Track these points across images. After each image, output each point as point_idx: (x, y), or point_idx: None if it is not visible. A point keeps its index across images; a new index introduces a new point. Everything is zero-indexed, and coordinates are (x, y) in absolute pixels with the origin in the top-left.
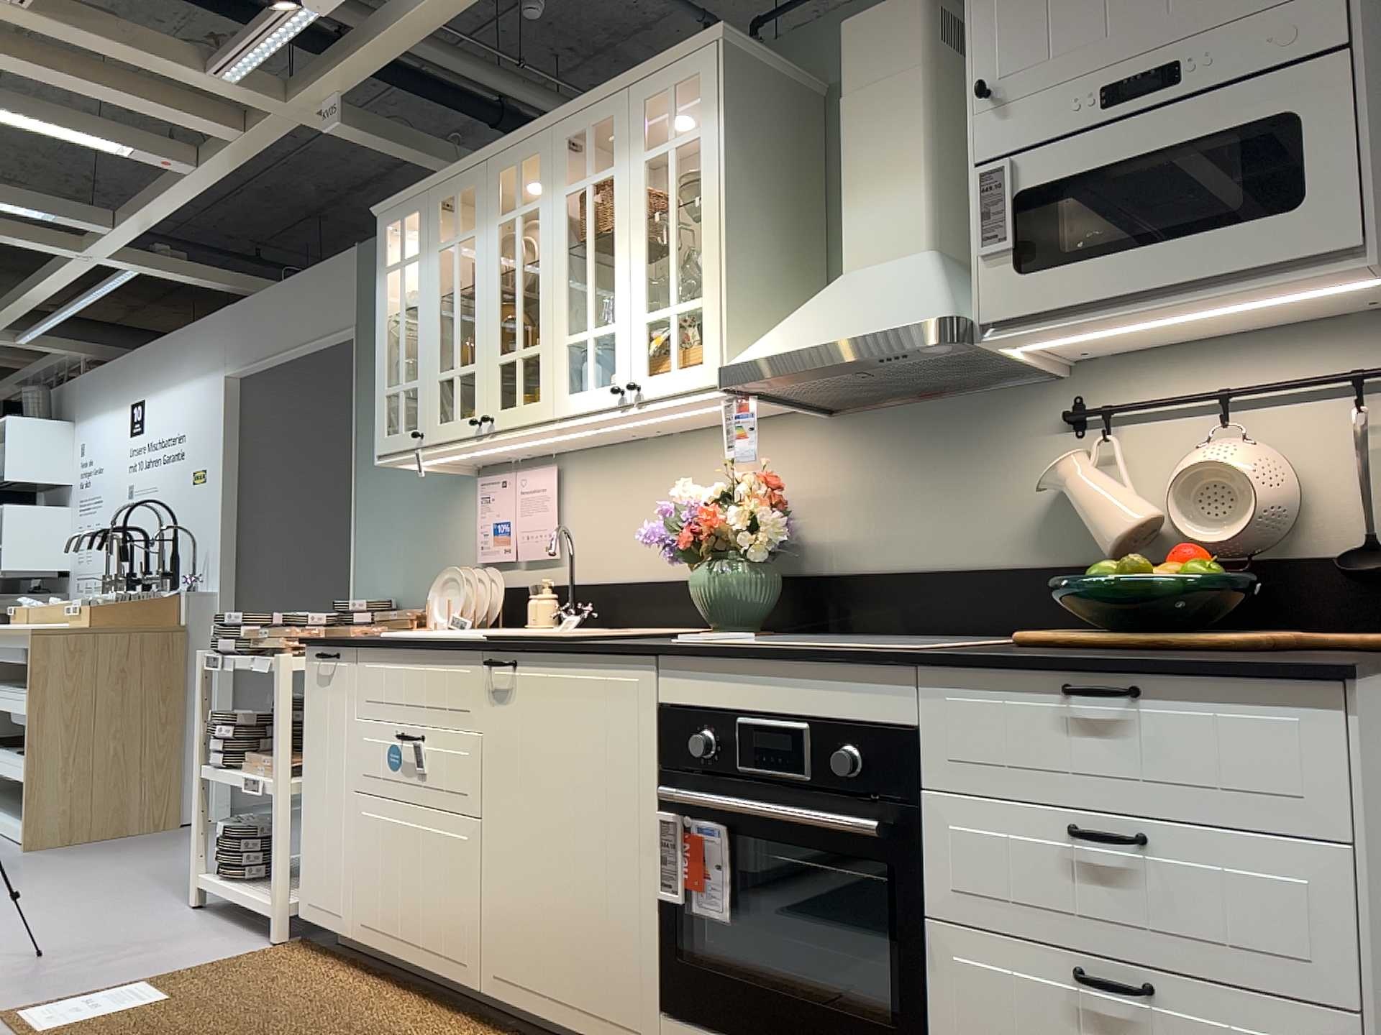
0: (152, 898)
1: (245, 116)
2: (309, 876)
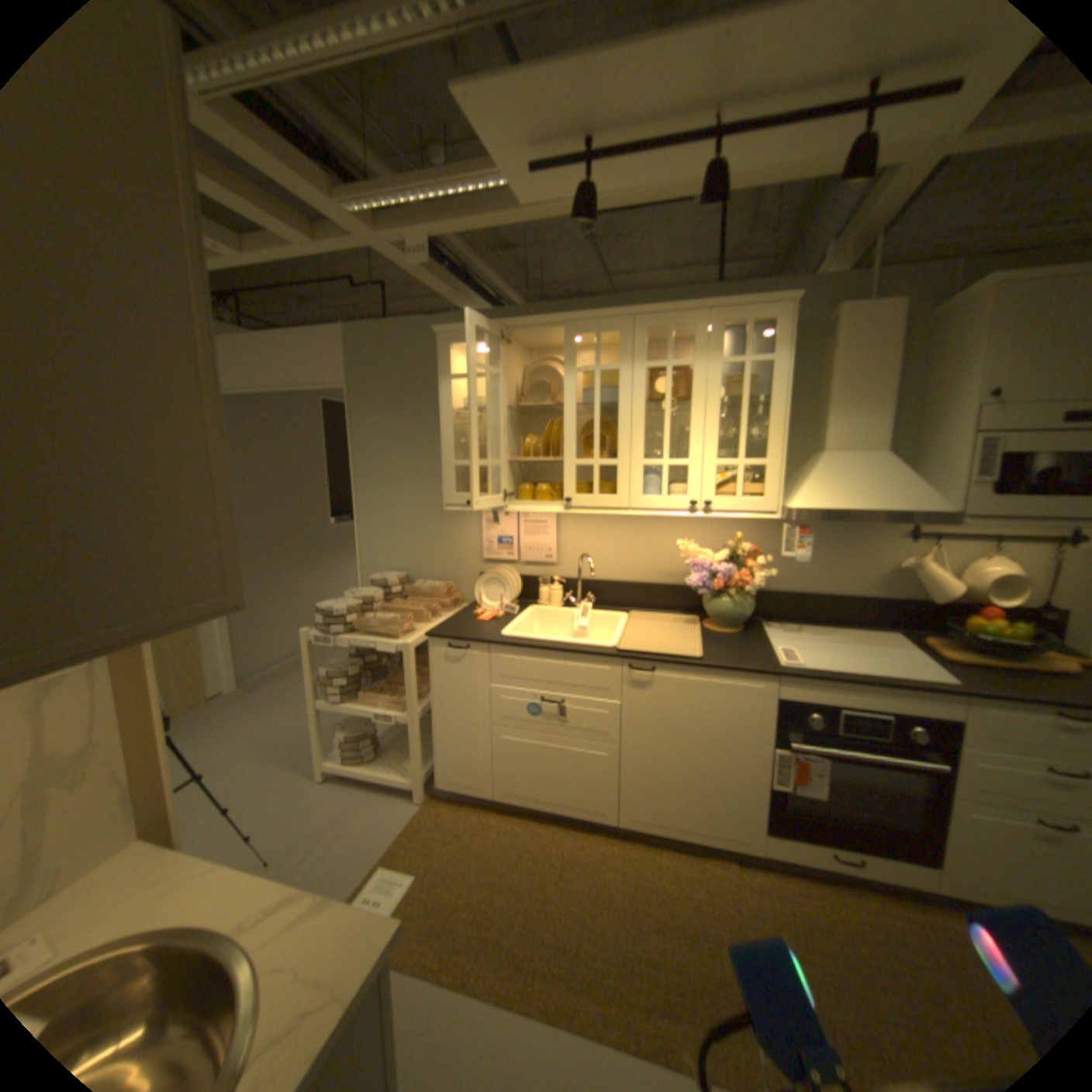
0: (276, 784)
1: (309, 226)
2: (446, 771)
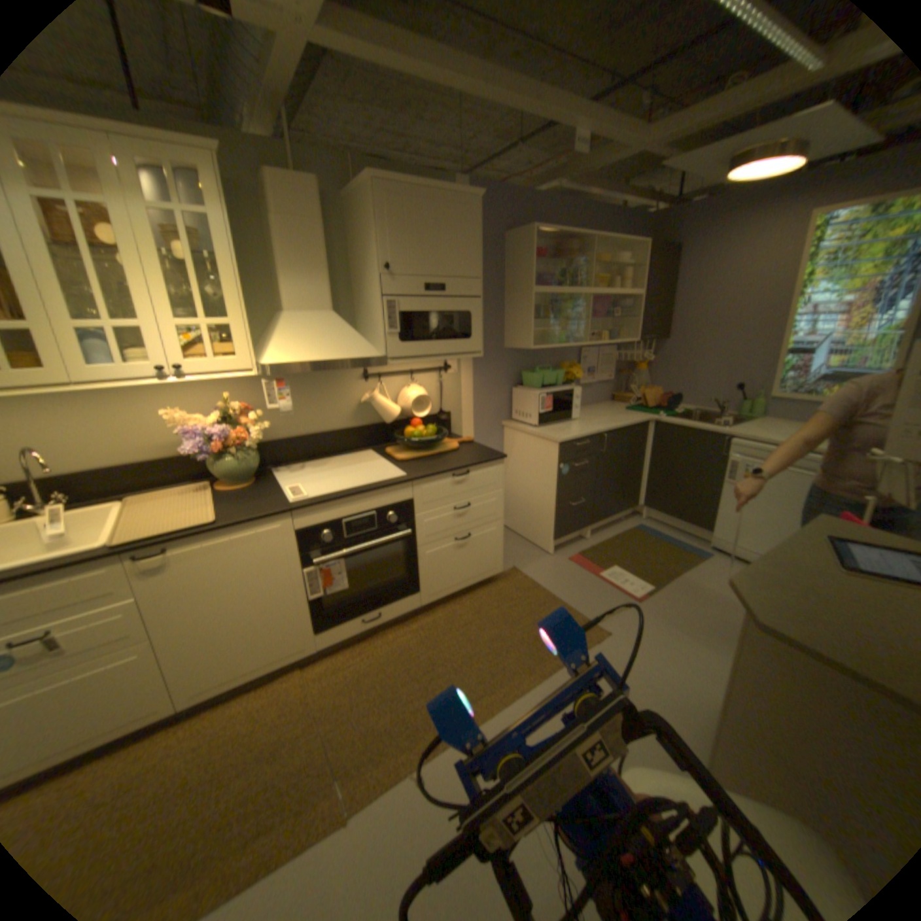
0: None
1: None
2: None
